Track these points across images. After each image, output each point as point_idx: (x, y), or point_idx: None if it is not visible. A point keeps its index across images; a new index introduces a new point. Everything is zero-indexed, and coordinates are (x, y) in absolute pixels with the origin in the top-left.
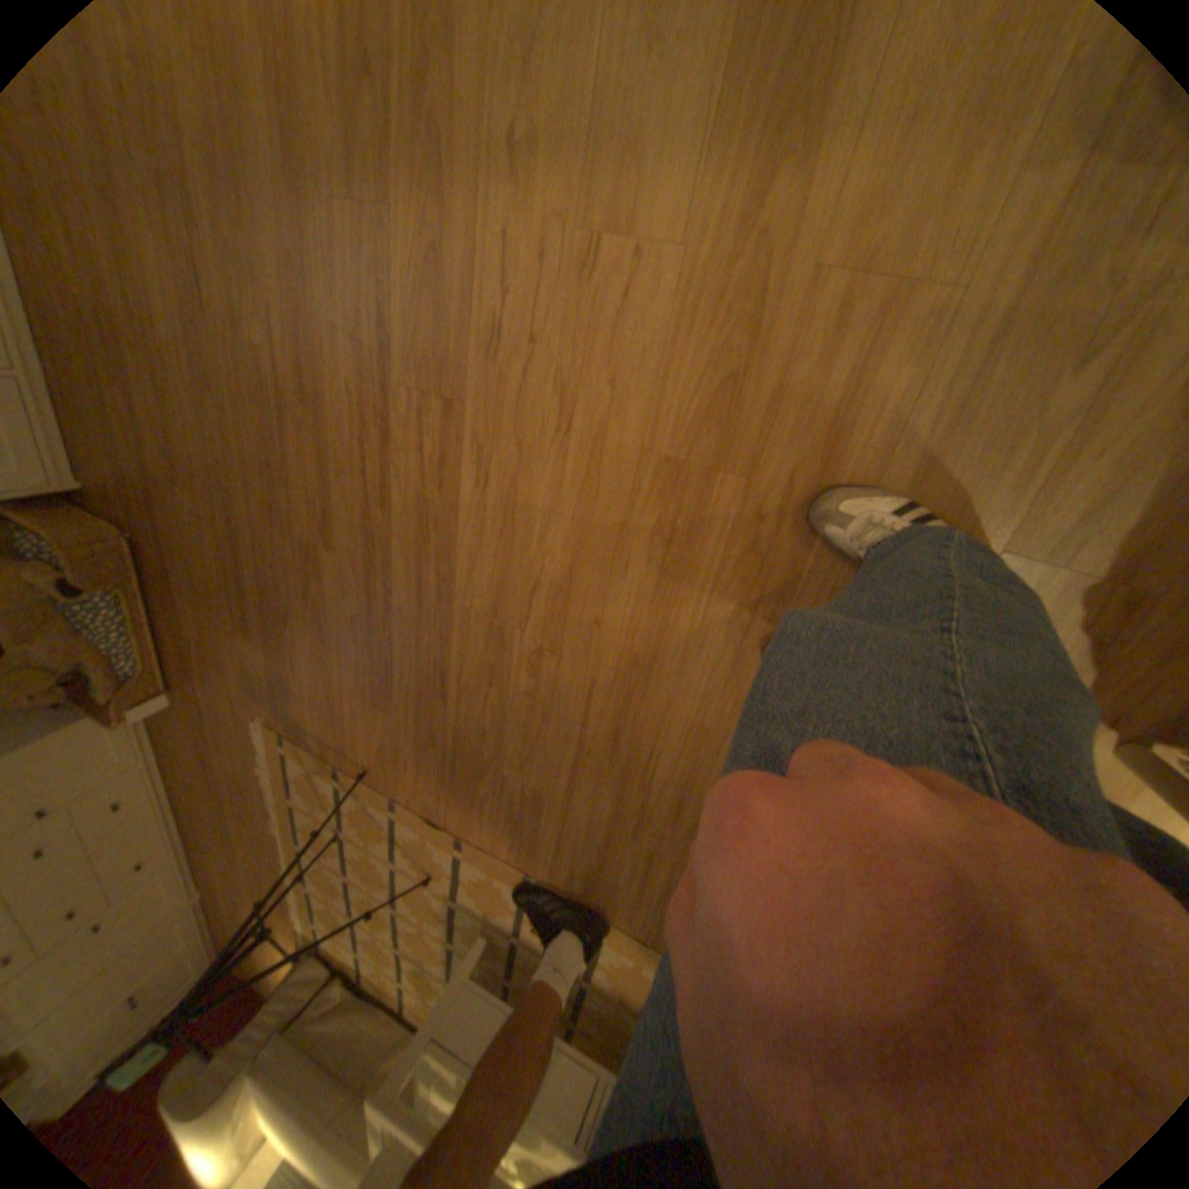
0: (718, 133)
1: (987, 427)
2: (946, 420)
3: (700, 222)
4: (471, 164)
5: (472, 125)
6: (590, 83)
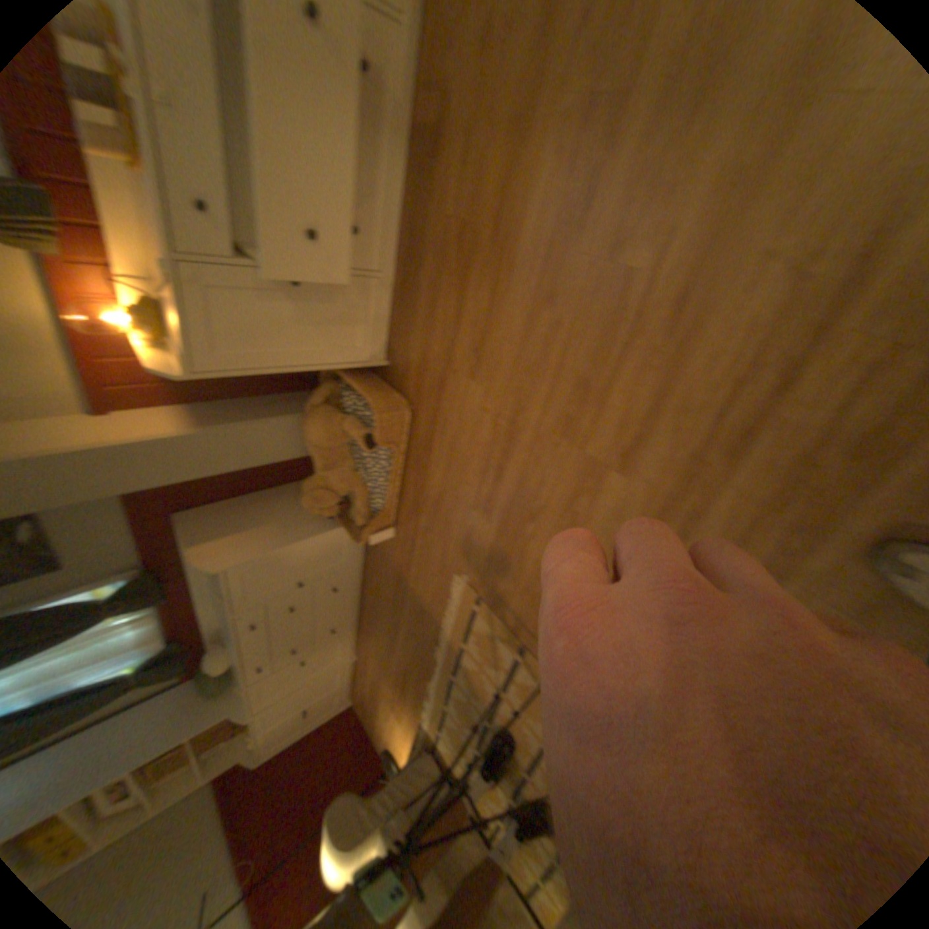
0: None
1: None
2: None
3: None
4: None
5: None
6: None
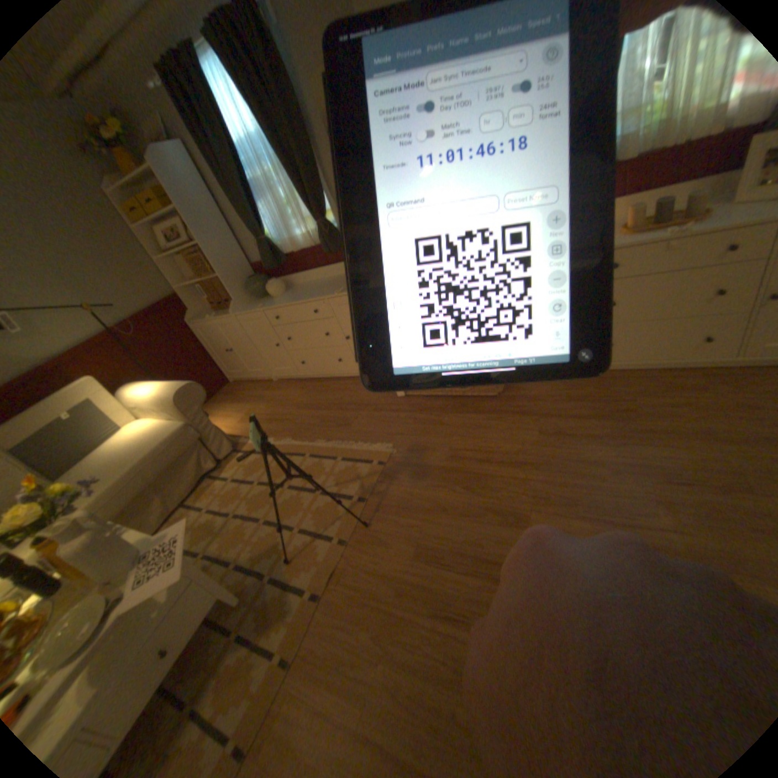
0: None
1: None
2: None
3: None
4: None
5: None
6: None
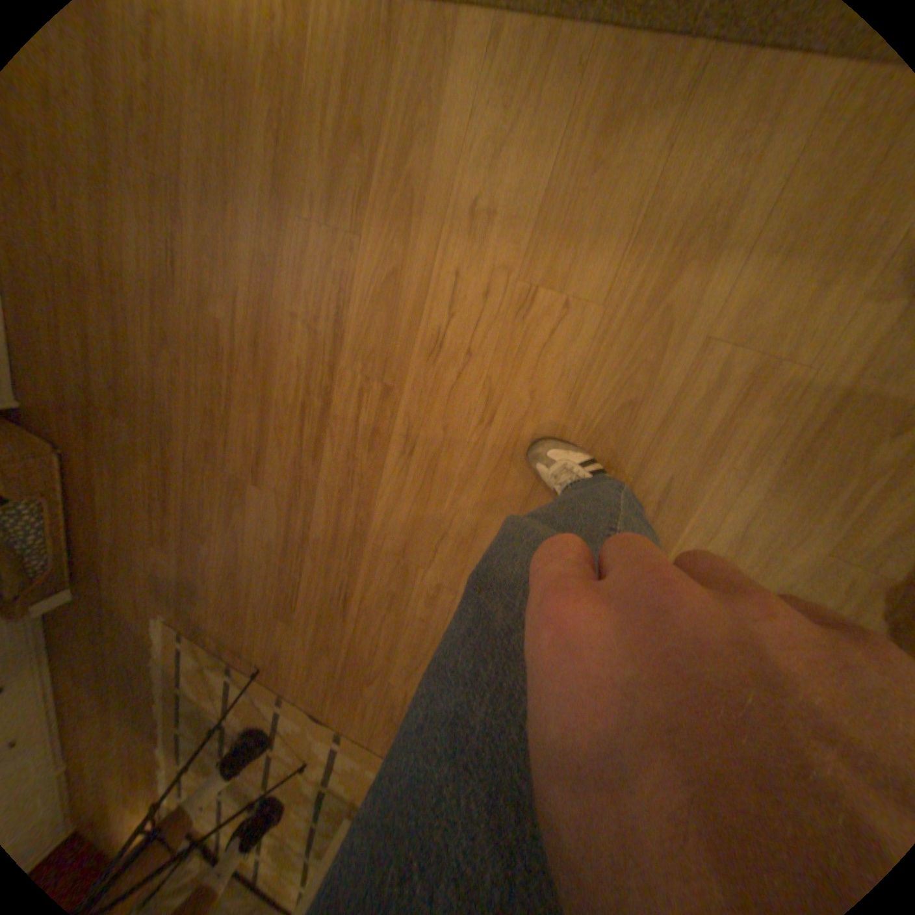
0: (641, 234)
1: (822, 466)
2: (792, 457)
3: (619, 292)
4: (437, 220)
5: (442, 193)
6: (544, 183)
